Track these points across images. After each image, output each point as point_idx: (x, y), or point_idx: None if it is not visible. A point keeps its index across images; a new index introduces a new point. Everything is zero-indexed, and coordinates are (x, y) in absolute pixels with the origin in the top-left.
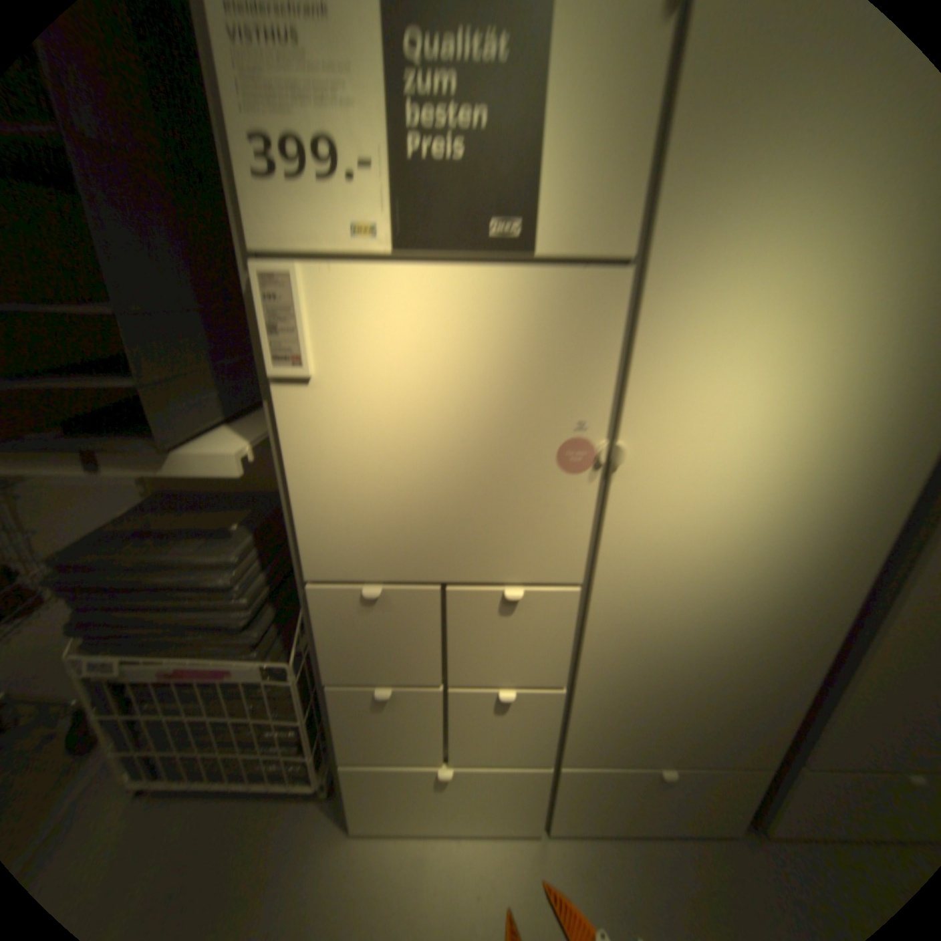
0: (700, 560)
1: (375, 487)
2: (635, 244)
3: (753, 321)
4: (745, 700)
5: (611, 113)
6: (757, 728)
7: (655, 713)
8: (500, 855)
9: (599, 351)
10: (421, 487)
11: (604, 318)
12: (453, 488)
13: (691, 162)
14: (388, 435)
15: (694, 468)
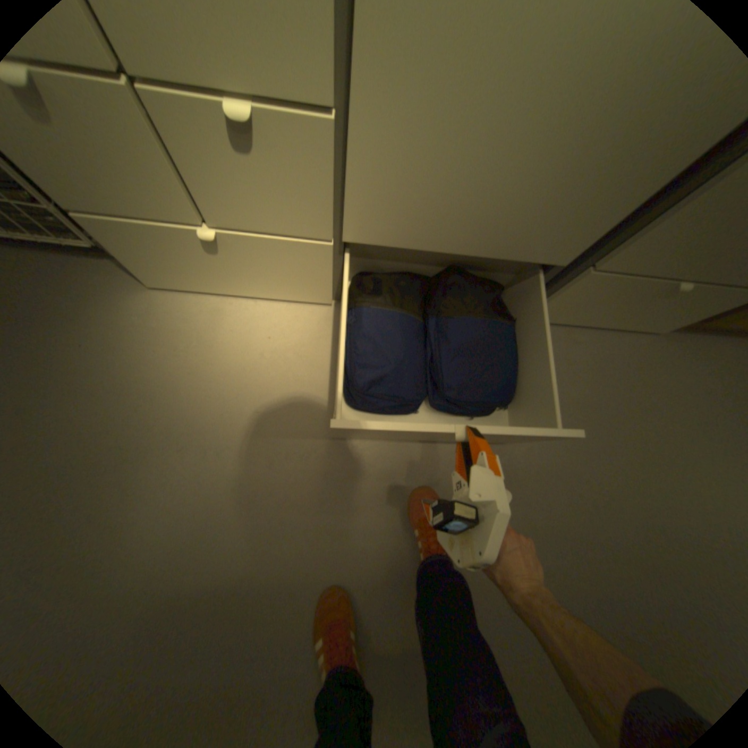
0: None
1: None
2: None
3: None
4: (585, 170)
5: None
6: (574, 215)
7: (459, 177)
8: (292, 314)
9: None
10: None
11: None
12: None
13: None
14: None
15: None
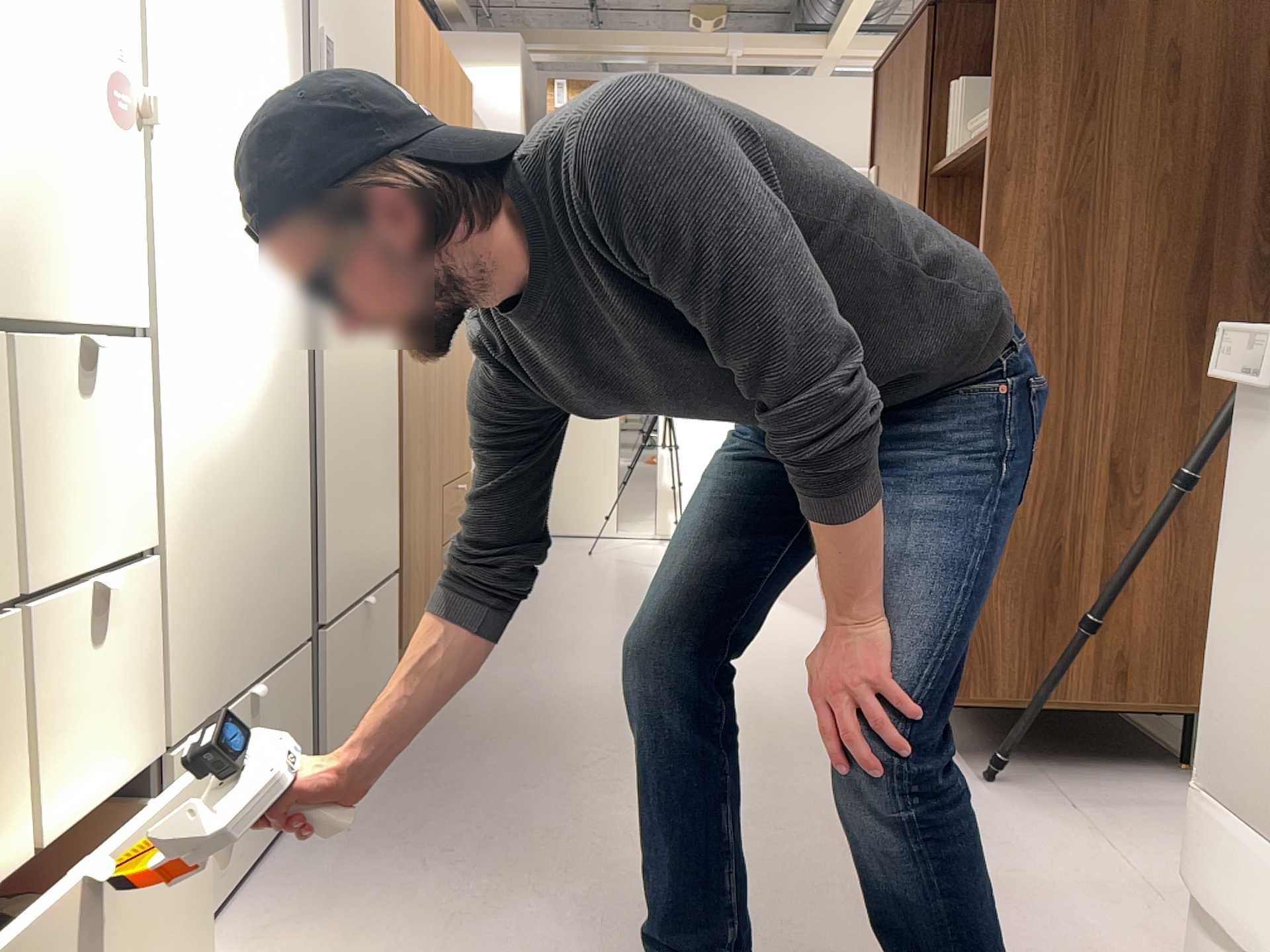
0: (214, 295)
1: None
2: None
3: None
4: (273, 526)
5: None
6: (286, 573)
7: (222, 578)
8: None
9: None
10: None
11: None
12: None
13: None
14: None
15: (192, 154)
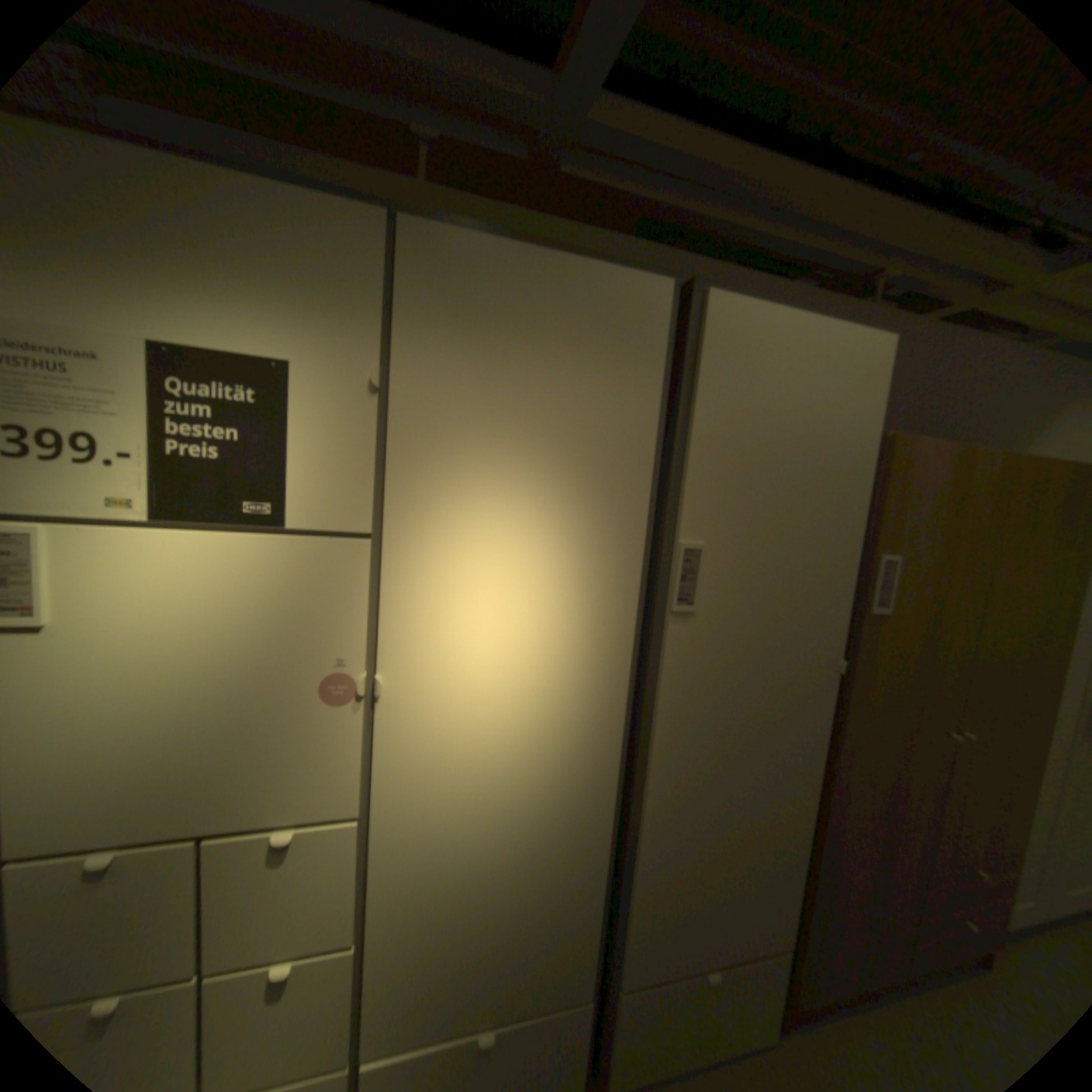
0: (469, 780)
1: (115, 736)
2: (371, 525)
3: (471, 580)
4: (543, 924)
5: (340, 444)
6: (562, 955)
7: (456, 960)
8: None
9: (350, 602)
10: (172, 733)
11: (351, 577)
12: (210, 731)
13: (404, 477)
14: (135, 682)
15: (448, 695)
